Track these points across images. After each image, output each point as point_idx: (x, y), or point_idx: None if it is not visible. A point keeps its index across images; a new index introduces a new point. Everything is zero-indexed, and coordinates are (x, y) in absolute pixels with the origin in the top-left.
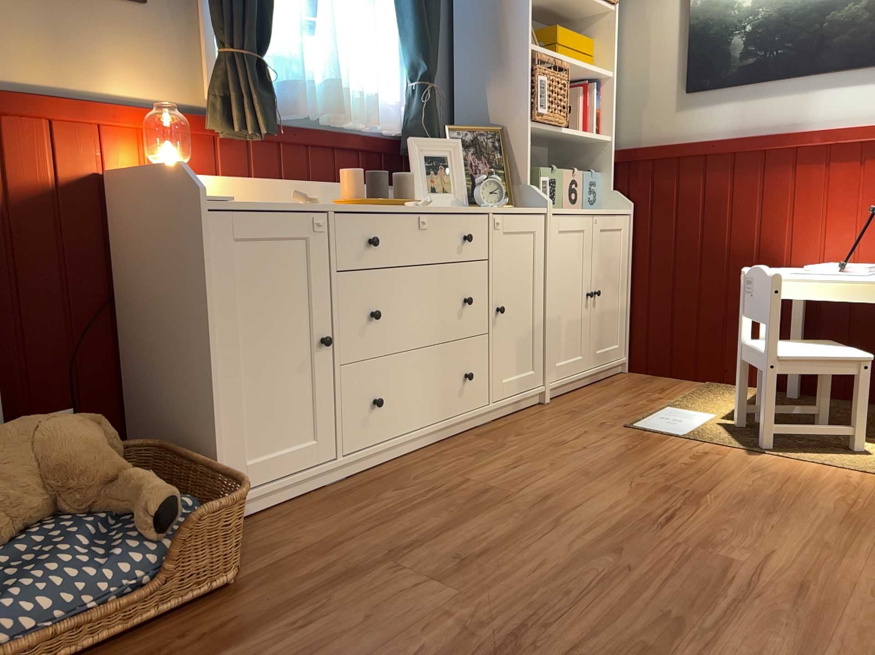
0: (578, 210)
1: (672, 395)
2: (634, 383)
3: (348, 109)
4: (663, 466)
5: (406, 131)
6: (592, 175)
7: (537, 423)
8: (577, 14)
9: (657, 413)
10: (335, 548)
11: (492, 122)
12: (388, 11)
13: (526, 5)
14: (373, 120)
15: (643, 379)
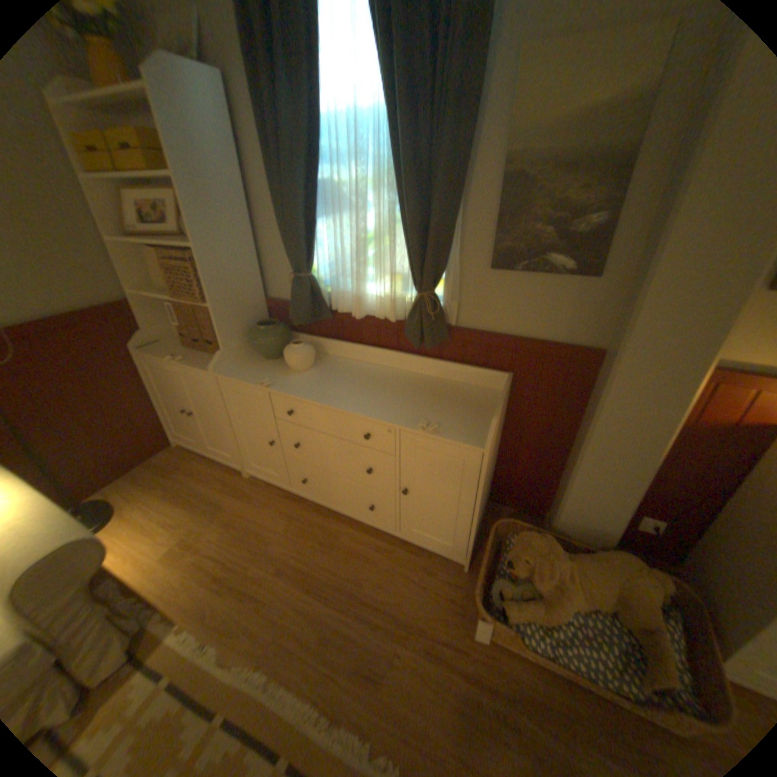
0: None
1: None
2: None
3: None
4: None
5: None
6: None
7: None
8: None
9: None
10: None
11: None
12: None
13: None
14: None
15: None
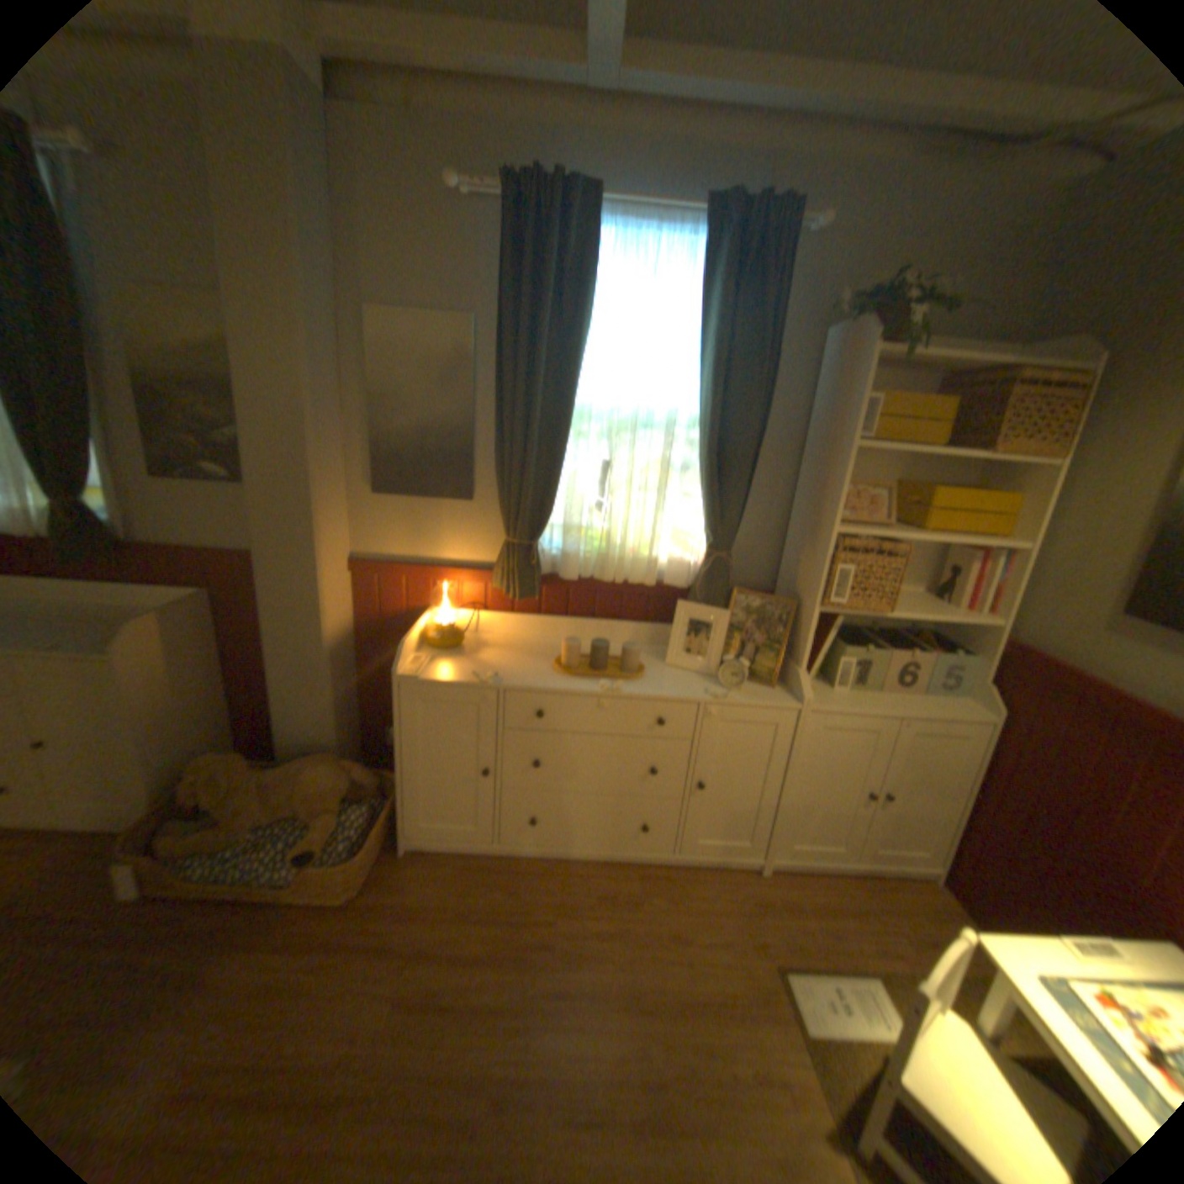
0: (894, 705)
1: (926, 970)
2: (914, 915)
3: (634, 568)
4: (710, 1062)
5: (693, 588)
6: (973, 656)
7: (711, 900)
8: (1003, 461)
9: (847, 984)
10: (408, 923)
11: (796, 592)
12: (692, 483)
13: (841, 487)
14: (645, 584)
15: (940, 915)
